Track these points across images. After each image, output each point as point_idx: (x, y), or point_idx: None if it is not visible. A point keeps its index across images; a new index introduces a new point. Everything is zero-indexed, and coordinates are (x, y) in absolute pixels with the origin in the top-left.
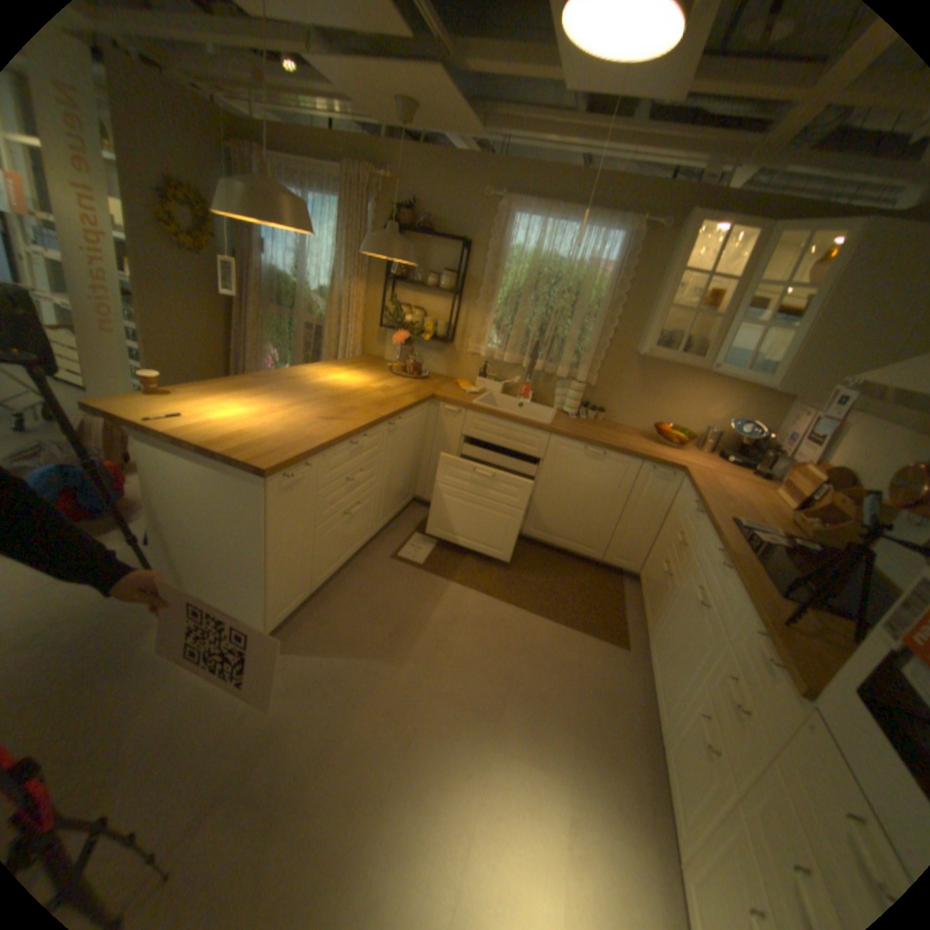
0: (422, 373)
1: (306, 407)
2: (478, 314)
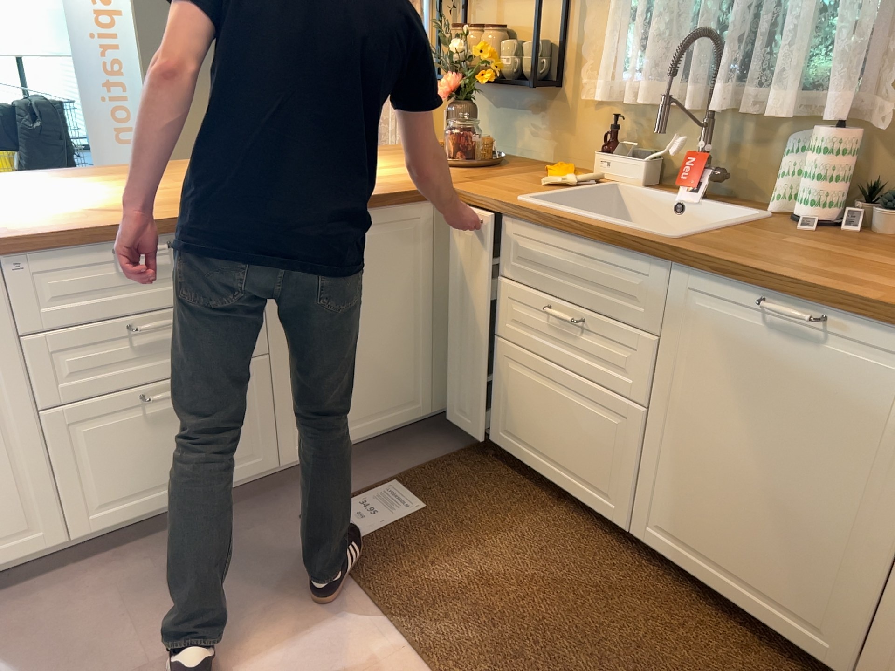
0: (495, 157)
1: (119, 196)
2: (597, 8)
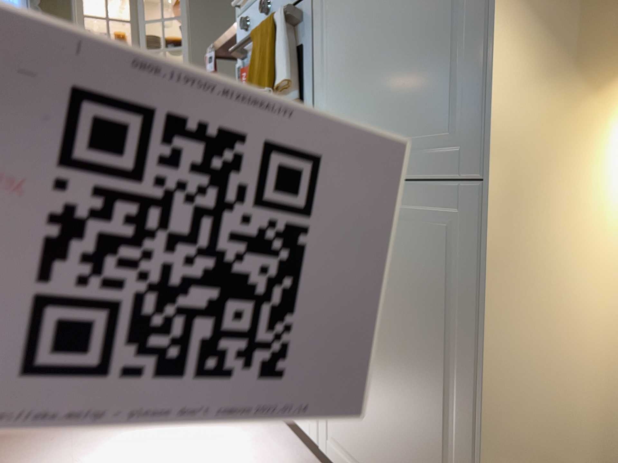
0: None
1: None
2: None
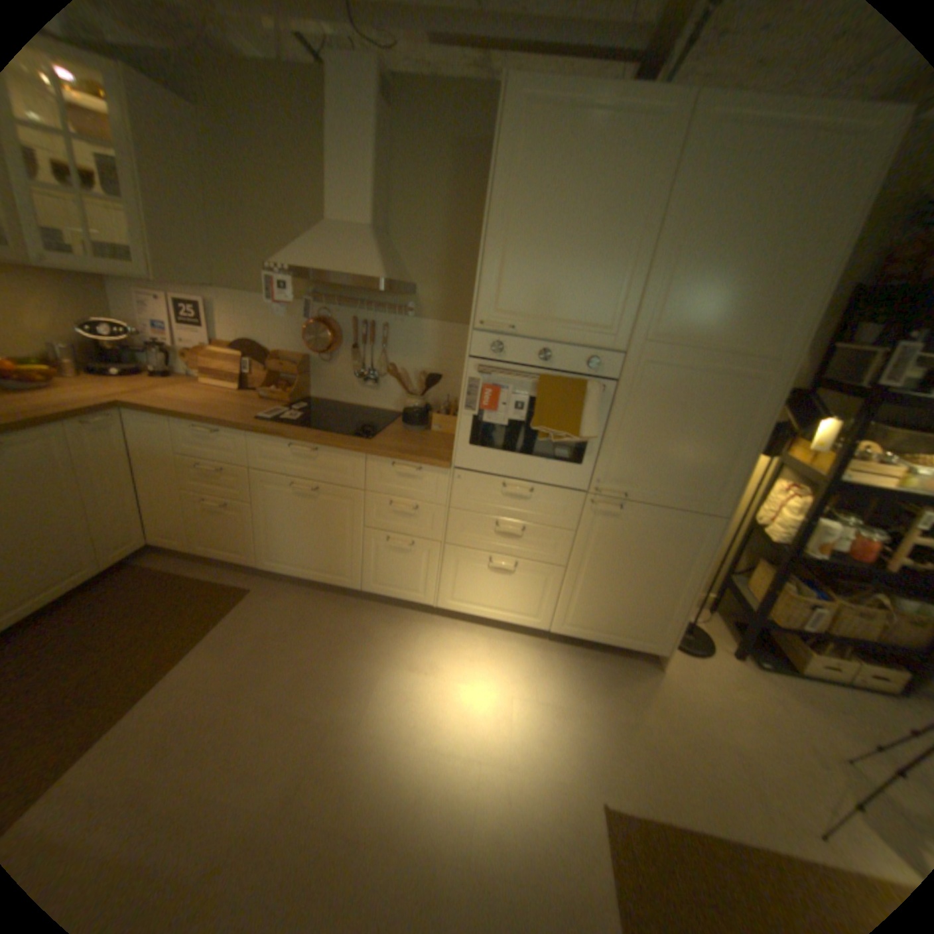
0: None
1: None
2: None
